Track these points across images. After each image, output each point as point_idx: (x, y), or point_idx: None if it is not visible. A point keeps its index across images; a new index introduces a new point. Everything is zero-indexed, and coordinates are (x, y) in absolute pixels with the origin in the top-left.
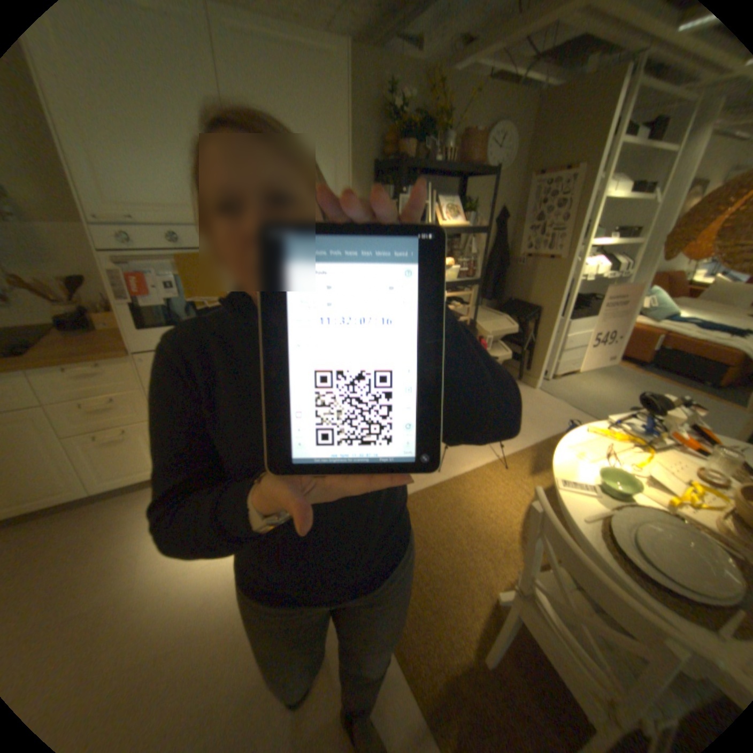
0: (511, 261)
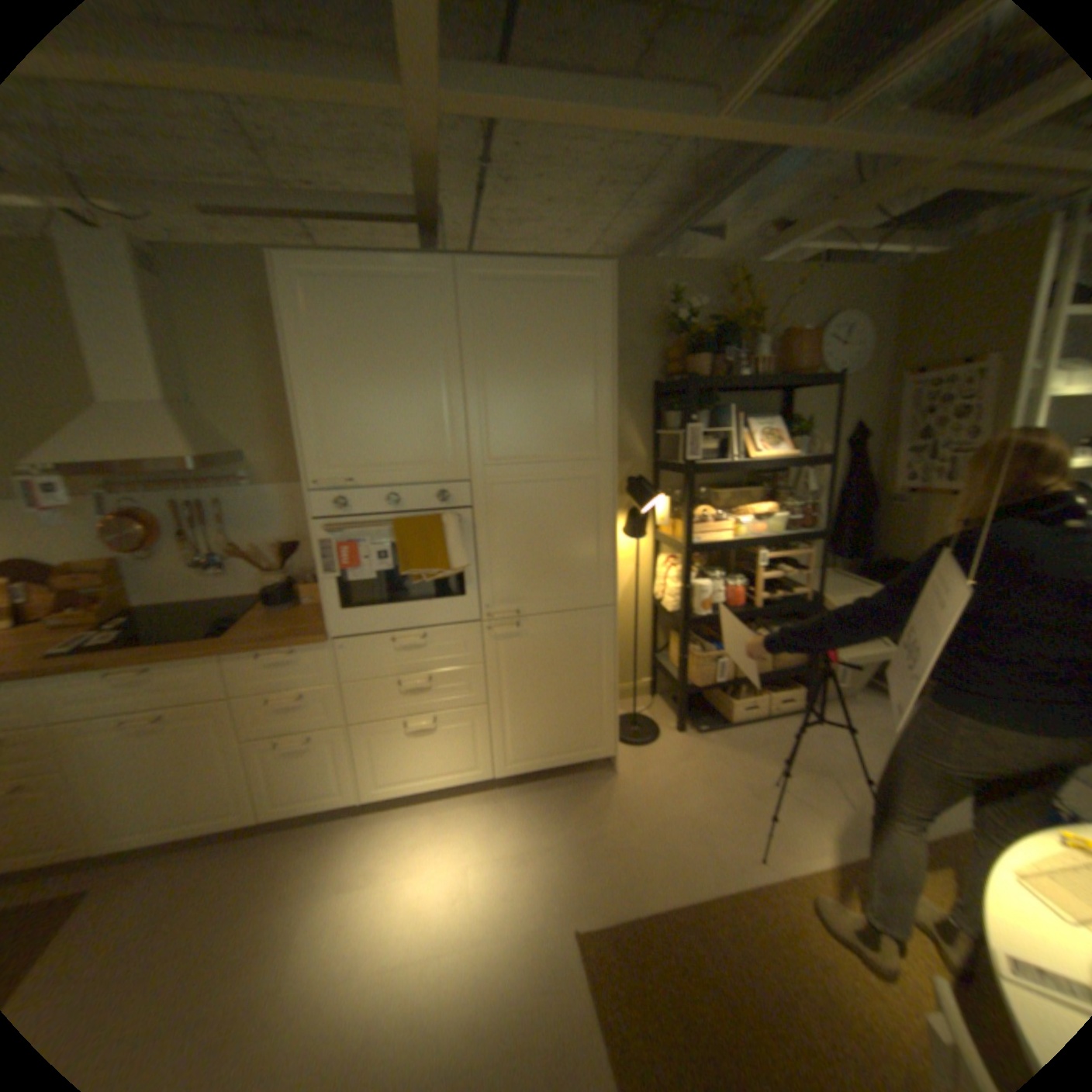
0: (883, 499)
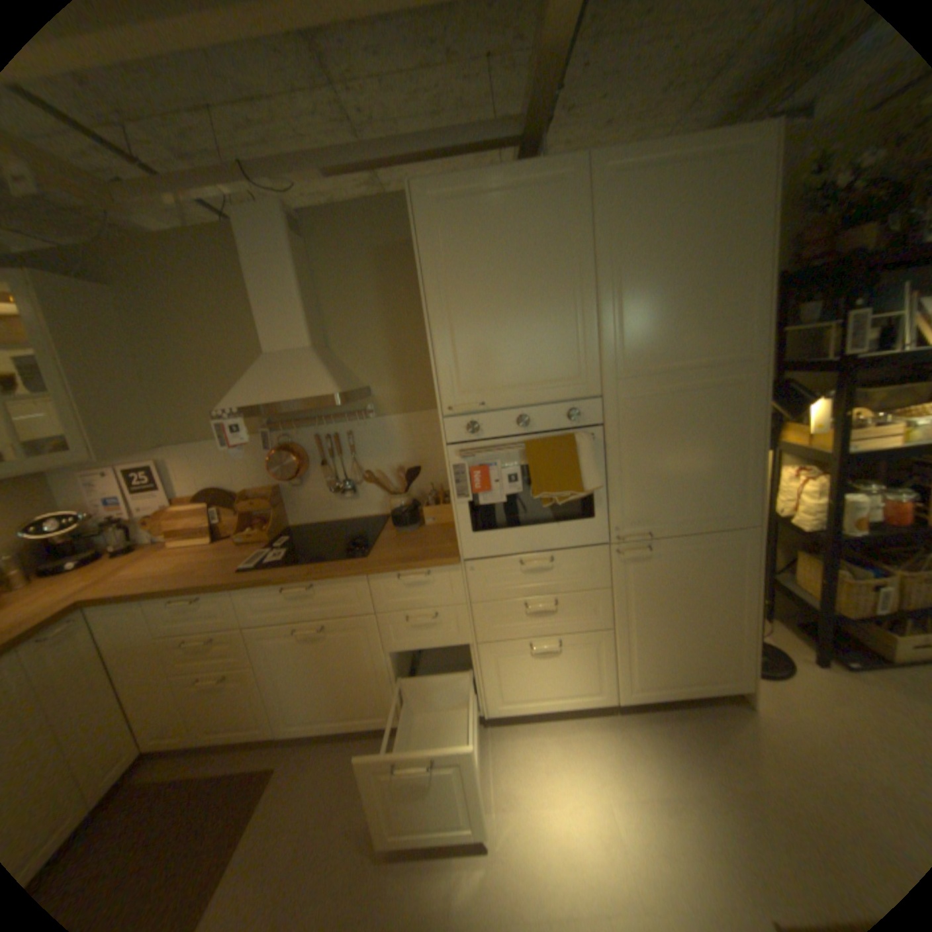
0: None
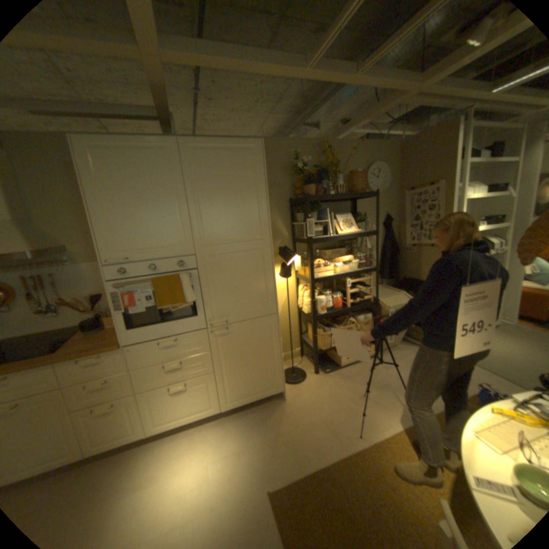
0: (400, 250)
